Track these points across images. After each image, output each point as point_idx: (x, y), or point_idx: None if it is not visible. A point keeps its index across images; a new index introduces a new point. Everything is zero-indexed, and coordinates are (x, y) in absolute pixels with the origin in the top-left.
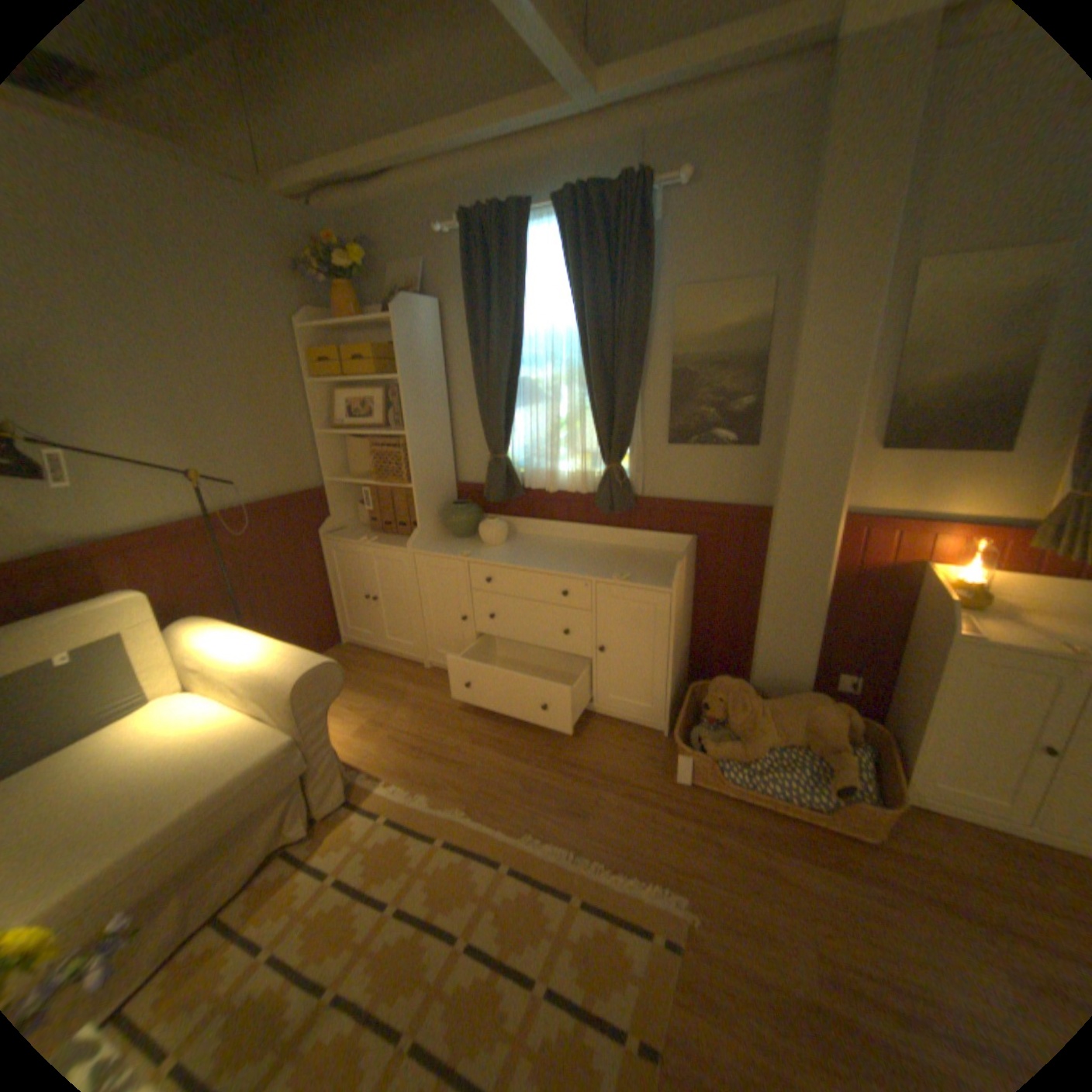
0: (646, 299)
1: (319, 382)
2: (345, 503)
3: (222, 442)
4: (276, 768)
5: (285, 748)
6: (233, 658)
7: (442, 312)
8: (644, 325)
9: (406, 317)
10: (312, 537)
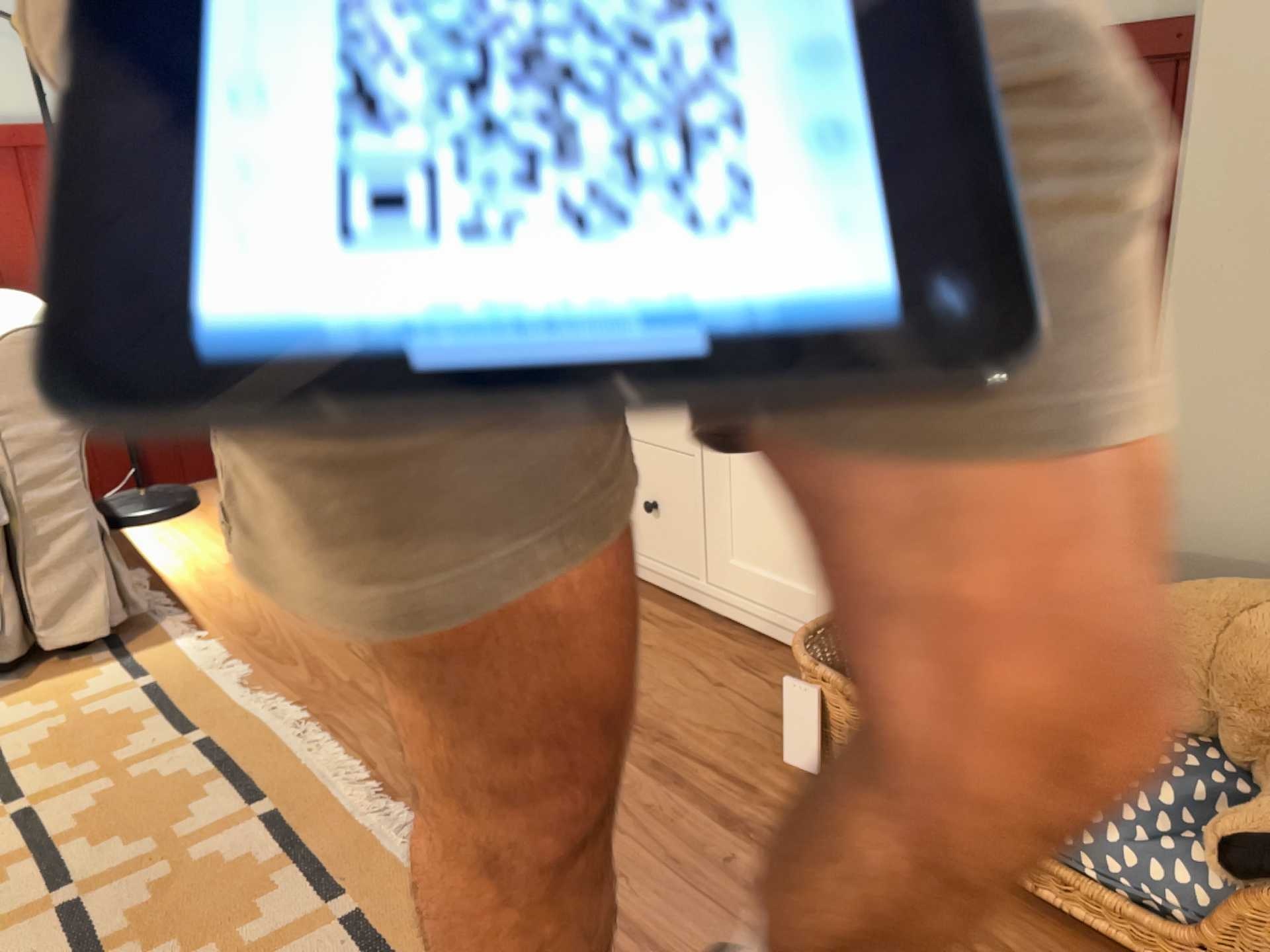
0: None
1: None
2: None
3: None
4: None
5: None
6: None
7: None
8: None
9: None
10: None
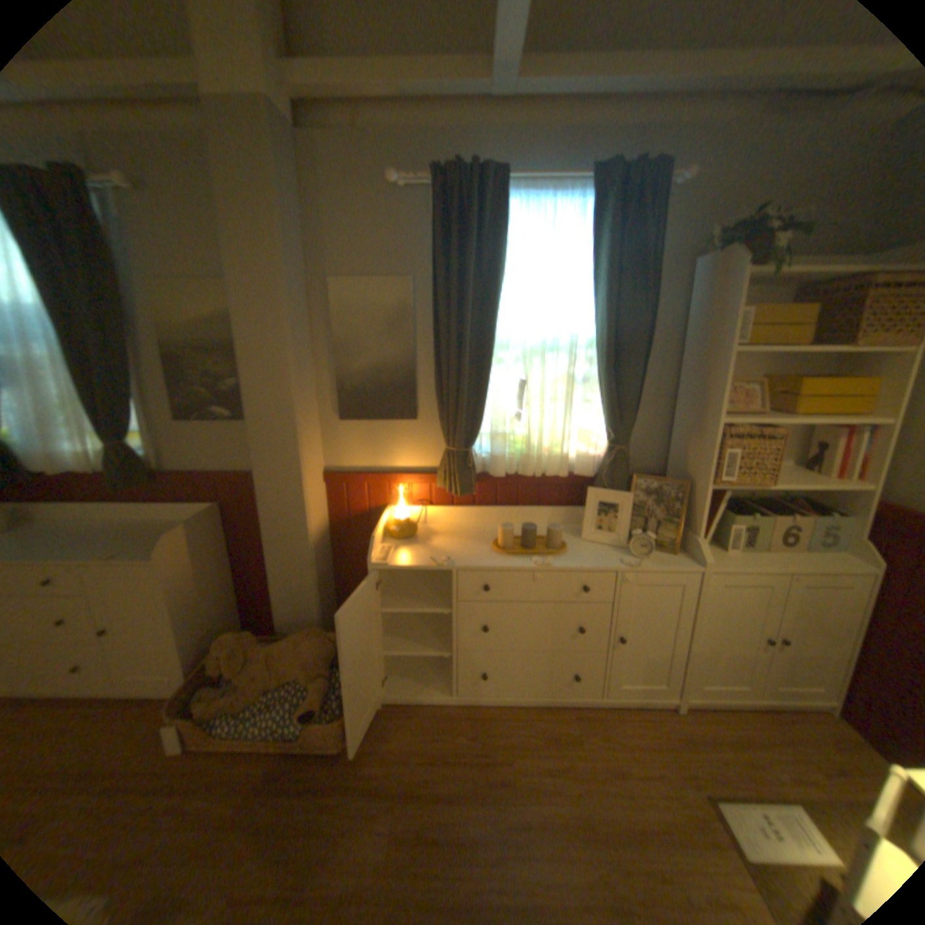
0: (110, 288)
1: None
2: None
3: None
4: None
5: None
6: None
7: None
8: (114, 312)
9: None
10: None
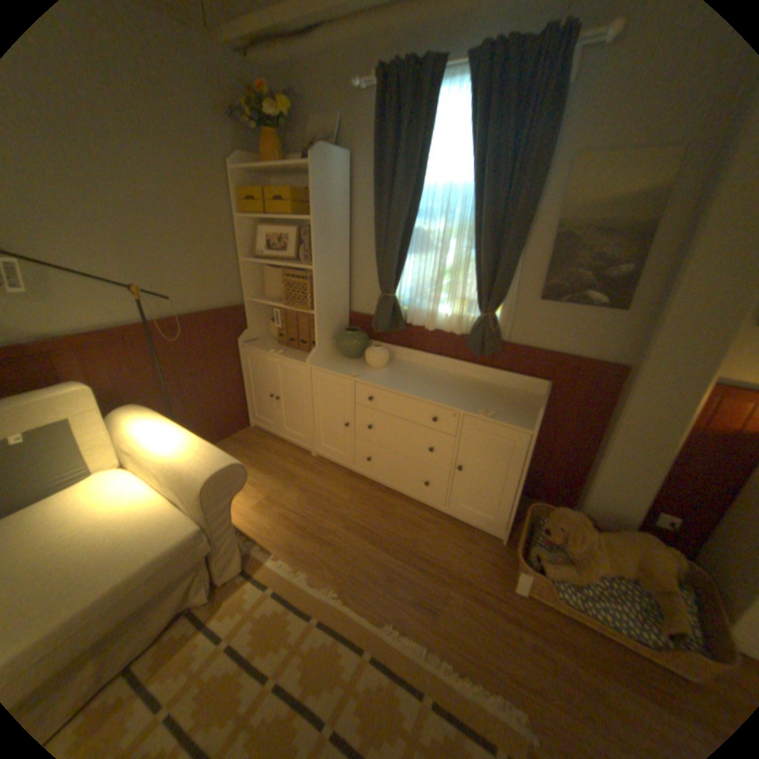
0: (547, 162)
1: (245, 217)
2: (259, 319)
3: (163, 262)
4: (184, 553)
5: (192, 536)
6: (157, 449)
7: (352, 164)
8: (540, 187)
9: (322, 164)
10: (232, 344)
